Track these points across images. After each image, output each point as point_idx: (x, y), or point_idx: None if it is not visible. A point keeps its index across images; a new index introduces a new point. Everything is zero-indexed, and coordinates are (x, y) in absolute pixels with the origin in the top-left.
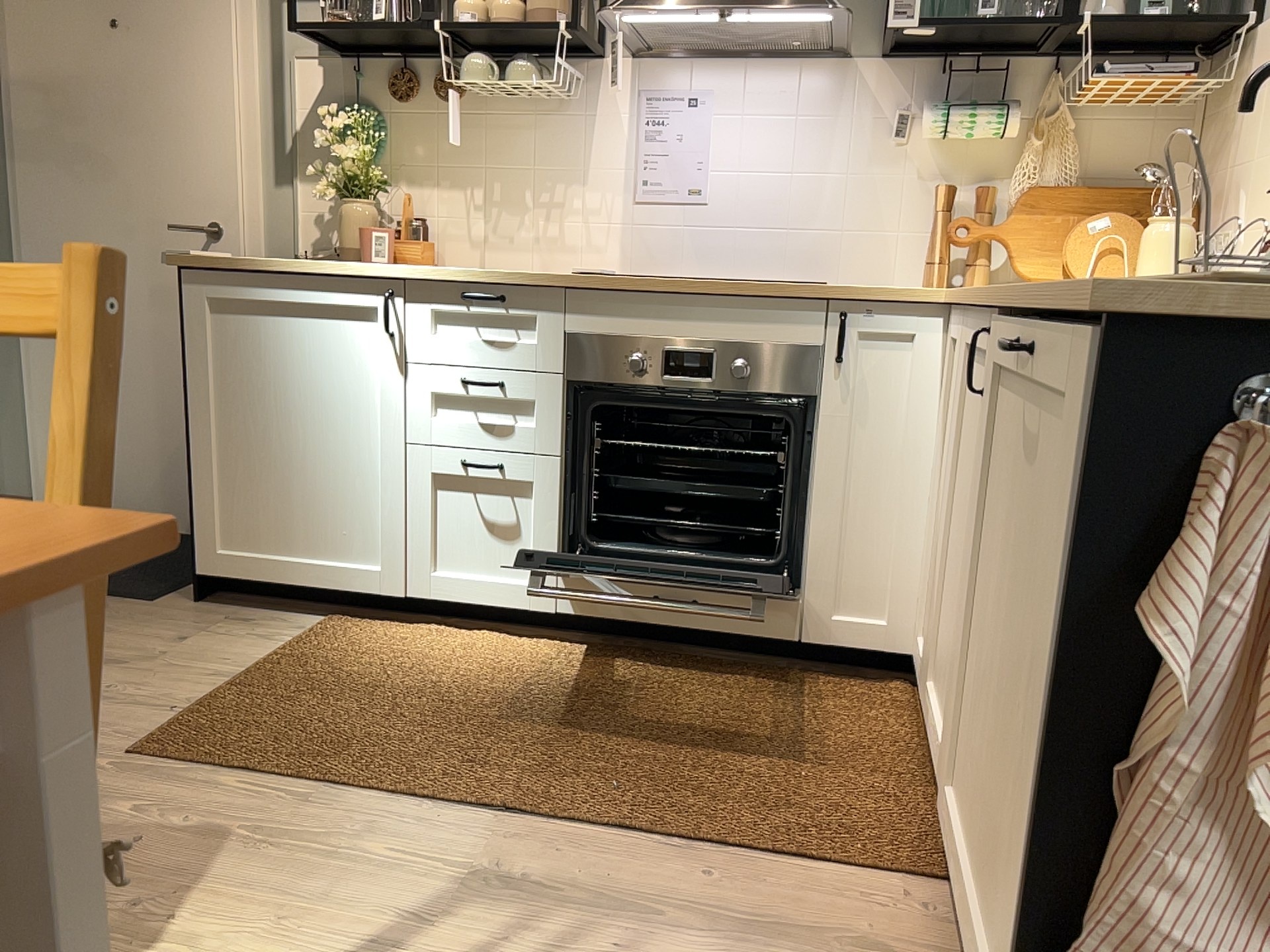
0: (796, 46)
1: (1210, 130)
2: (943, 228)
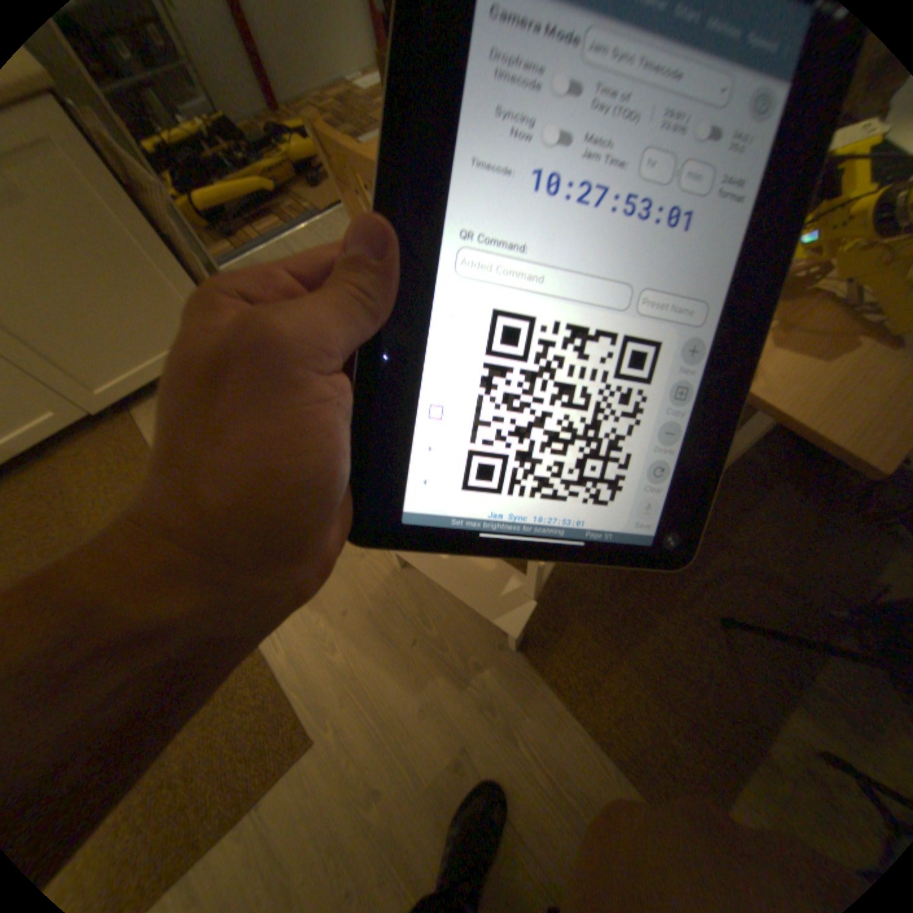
0: None
1: None
2: None
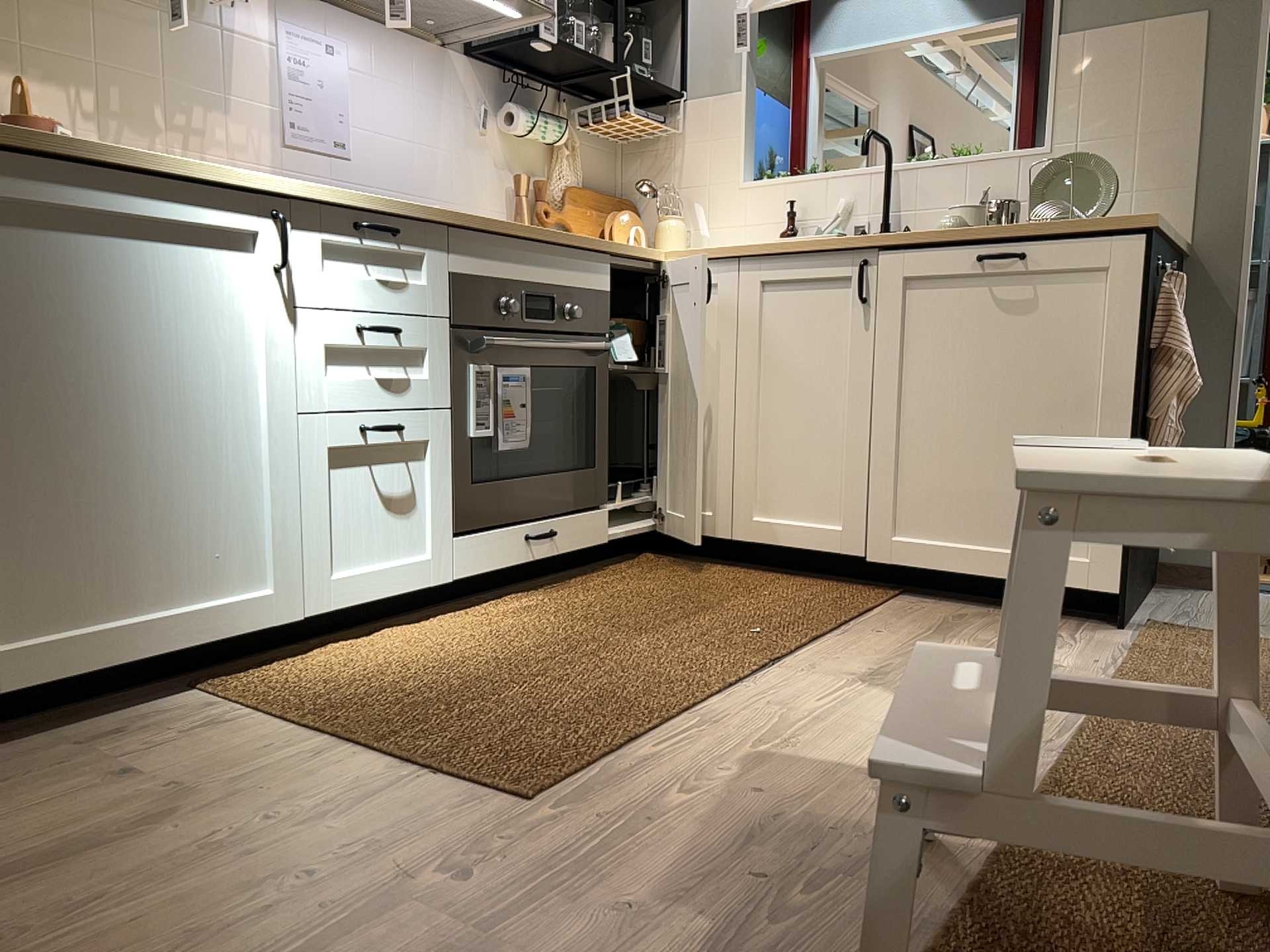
0: (427, 27)
1: (640, 161)
2: (529, 210)
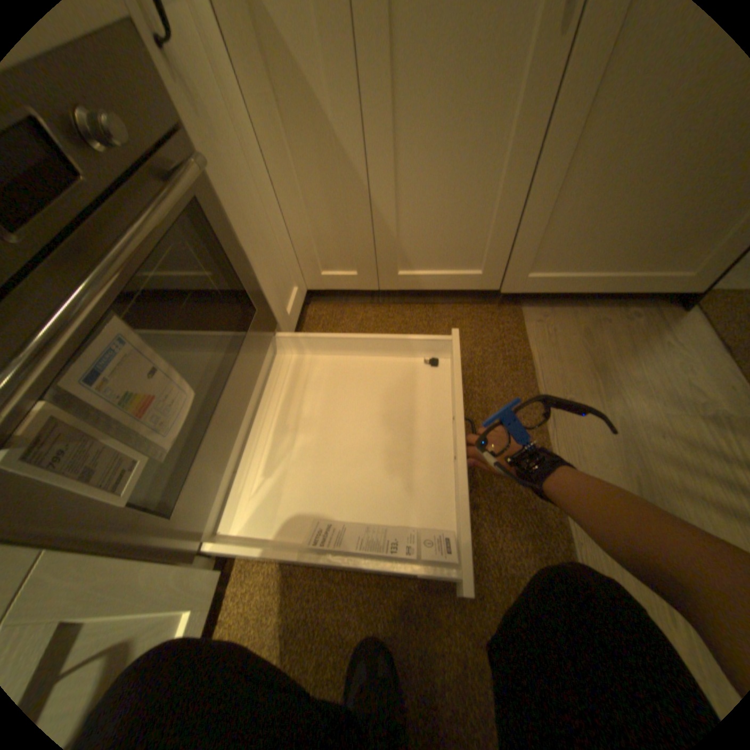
0: None
1: None
2: None
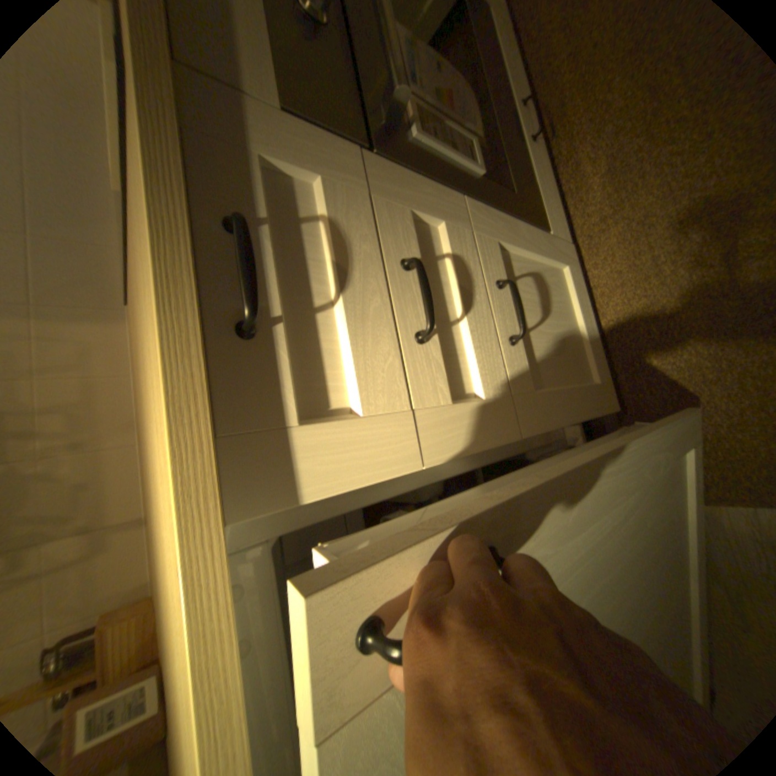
0: None
1: None
2: None
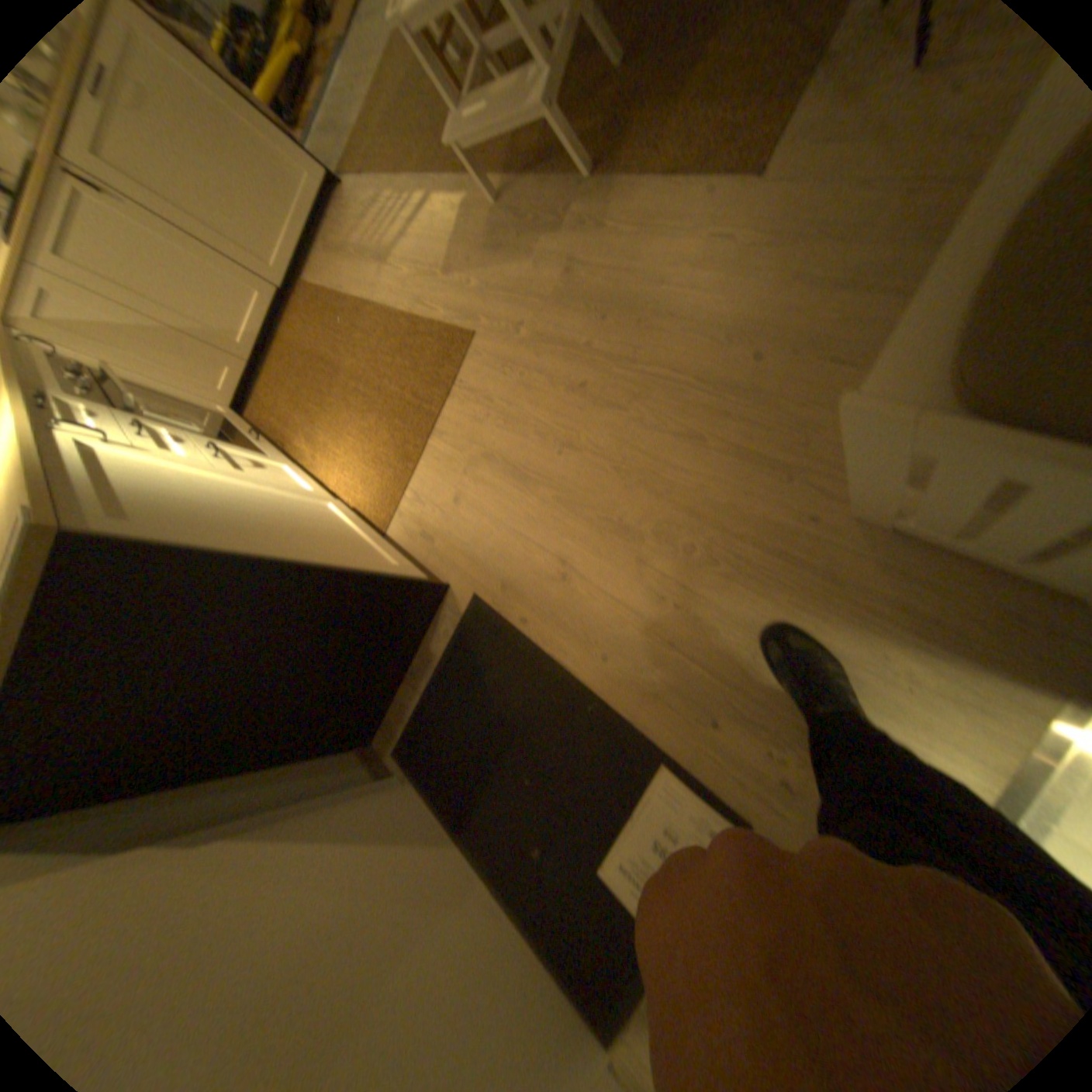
0: None
1: None
2: None
